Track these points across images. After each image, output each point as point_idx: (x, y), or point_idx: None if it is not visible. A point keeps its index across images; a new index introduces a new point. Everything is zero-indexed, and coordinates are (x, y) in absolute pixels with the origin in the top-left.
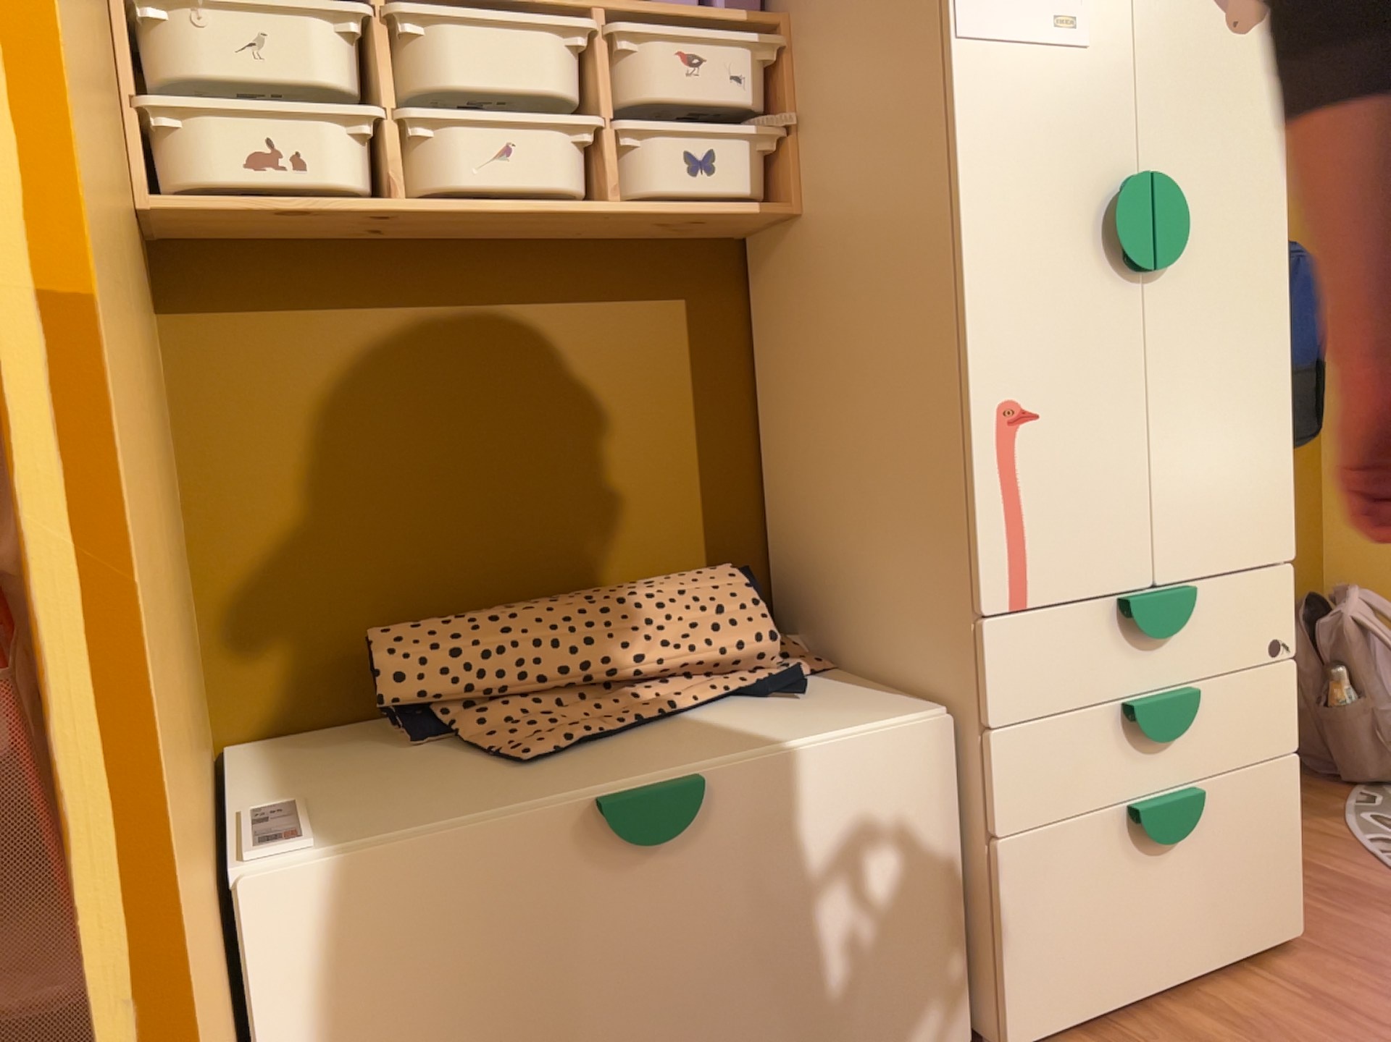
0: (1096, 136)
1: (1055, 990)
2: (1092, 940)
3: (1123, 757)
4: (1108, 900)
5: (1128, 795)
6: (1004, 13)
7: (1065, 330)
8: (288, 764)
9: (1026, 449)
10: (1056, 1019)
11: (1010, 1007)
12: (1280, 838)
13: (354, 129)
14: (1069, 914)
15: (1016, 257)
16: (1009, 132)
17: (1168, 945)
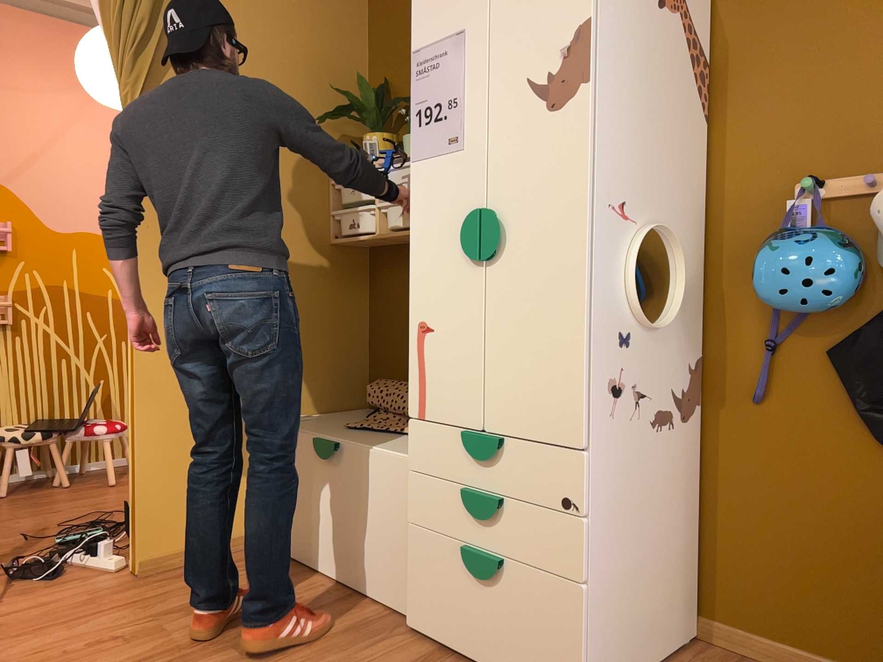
0: (465, 191)
1: (425, 612)
2: (443, 603)
3: (463, 517)
4: (452, 588)
5: (463, 538)
6: (428, 144)
7: (445, 288)
8: (349, 414)
9: (427, 344)
10: (425, 628)
11: (406, 603)
12: (564, 636)
13: (371, 210)
14: (433, 580)
15: (428, 254)
16: (428, 198)
17: (482, 640)
